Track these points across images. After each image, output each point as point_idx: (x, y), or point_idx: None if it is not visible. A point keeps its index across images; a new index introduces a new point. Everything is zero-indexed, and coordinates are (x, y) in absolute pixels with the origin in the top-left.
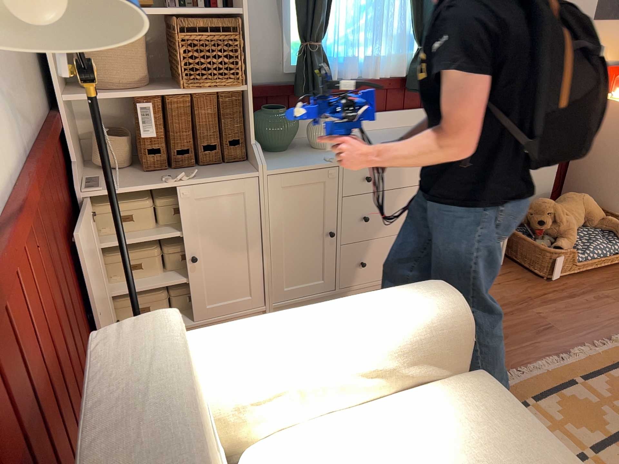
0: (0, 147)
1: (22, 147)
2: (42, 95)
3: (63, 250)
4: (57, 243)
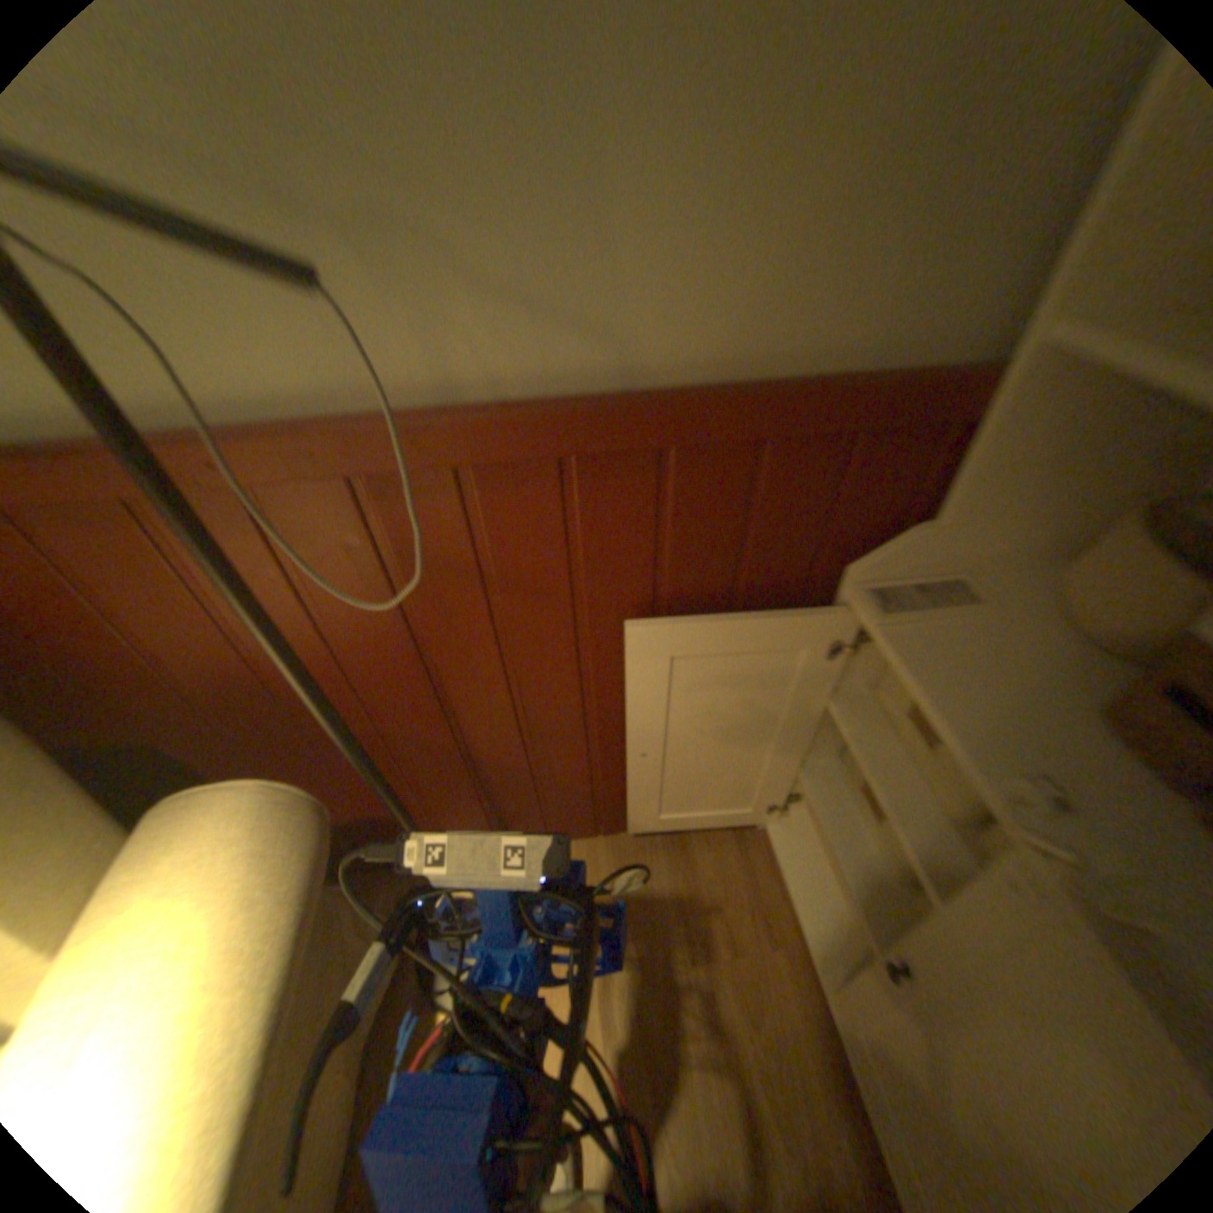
0: (231, 327)
1: (479, 370)
2: (994, 277)
3: (598, 625)
4: (560, 604)
